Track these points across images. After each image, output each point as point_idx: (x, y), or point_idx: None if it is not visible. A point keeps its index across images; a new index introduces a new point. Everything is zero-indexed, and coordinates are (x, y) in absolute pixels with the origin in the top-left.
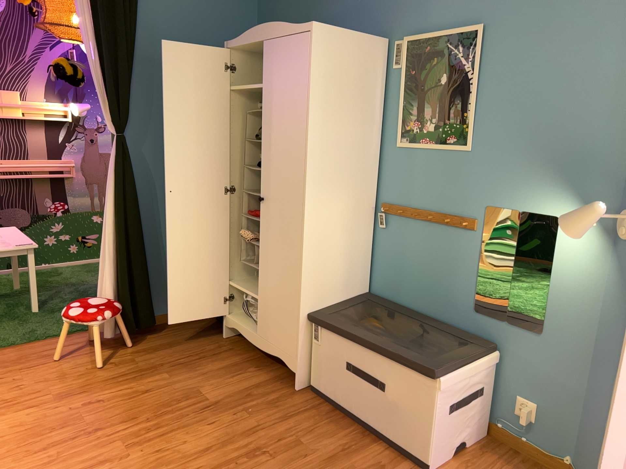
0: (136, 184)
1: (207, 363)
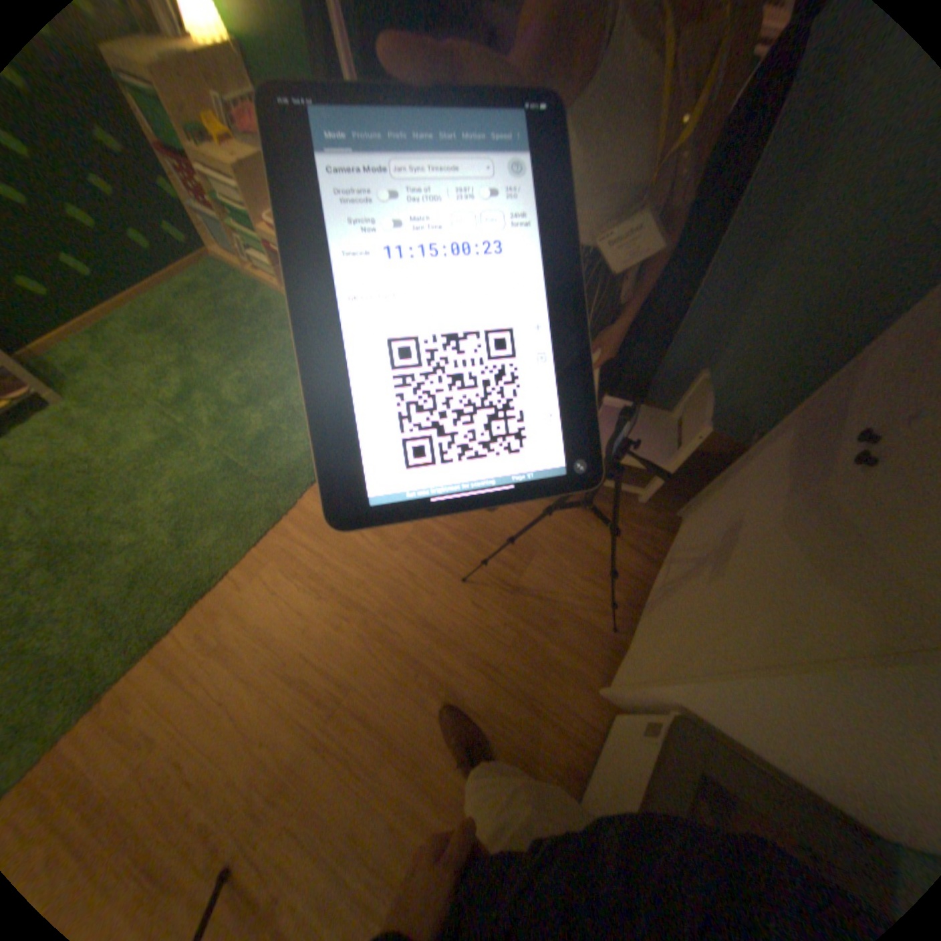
0: (763, 190)
1: (598, 531)
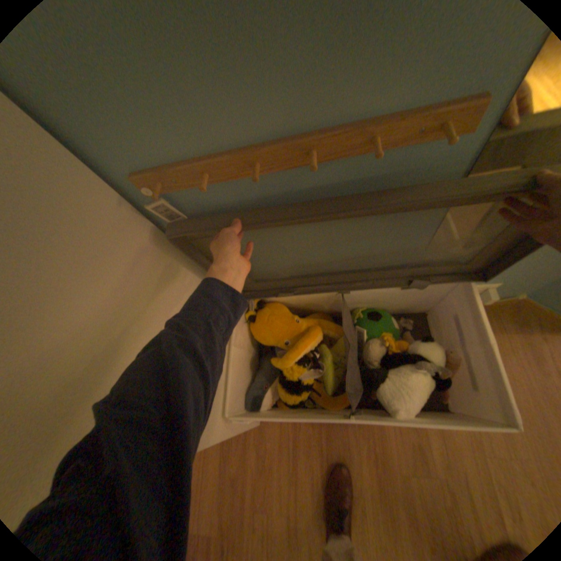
0: None
1: None
